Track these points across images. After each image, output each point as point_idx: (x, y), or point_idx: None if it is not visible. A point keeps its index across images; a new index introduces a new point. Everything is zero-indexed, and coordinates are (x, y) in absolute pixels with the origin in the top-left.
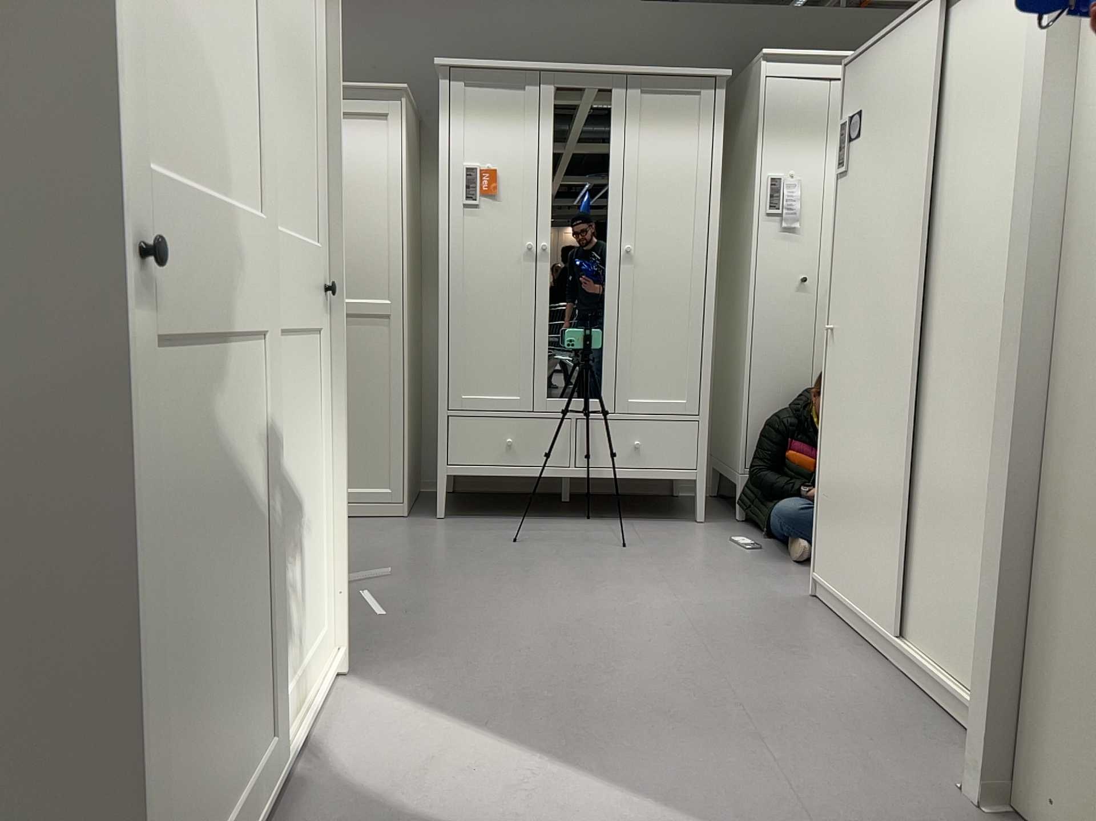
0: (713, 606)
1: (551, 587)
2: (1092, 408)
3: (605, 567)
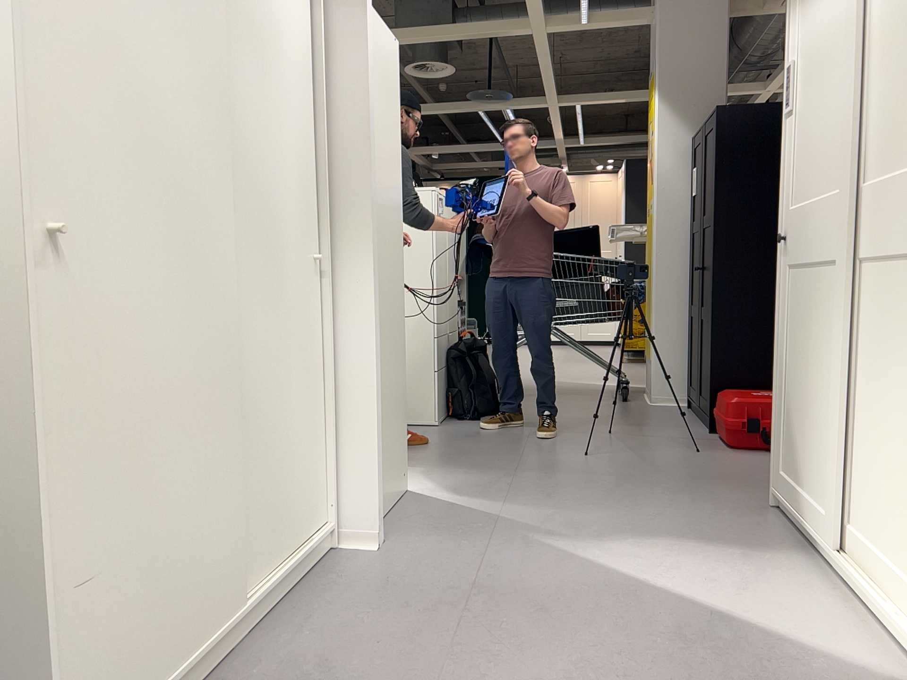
0: None
1: None
2: (369, 293)
3: None
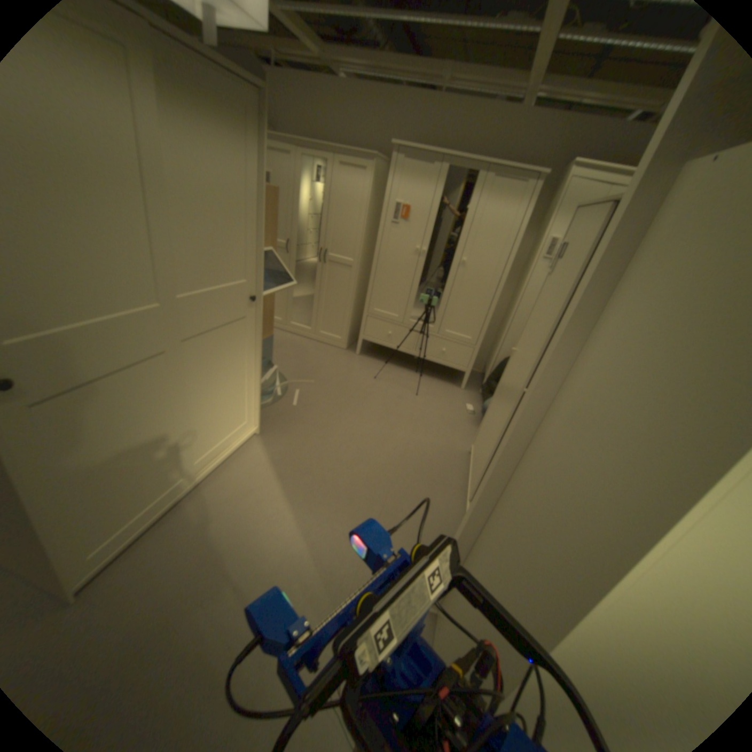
0: (423, 441)
1: (369, 408)
2: (504, 510)
3: (399, 403)
